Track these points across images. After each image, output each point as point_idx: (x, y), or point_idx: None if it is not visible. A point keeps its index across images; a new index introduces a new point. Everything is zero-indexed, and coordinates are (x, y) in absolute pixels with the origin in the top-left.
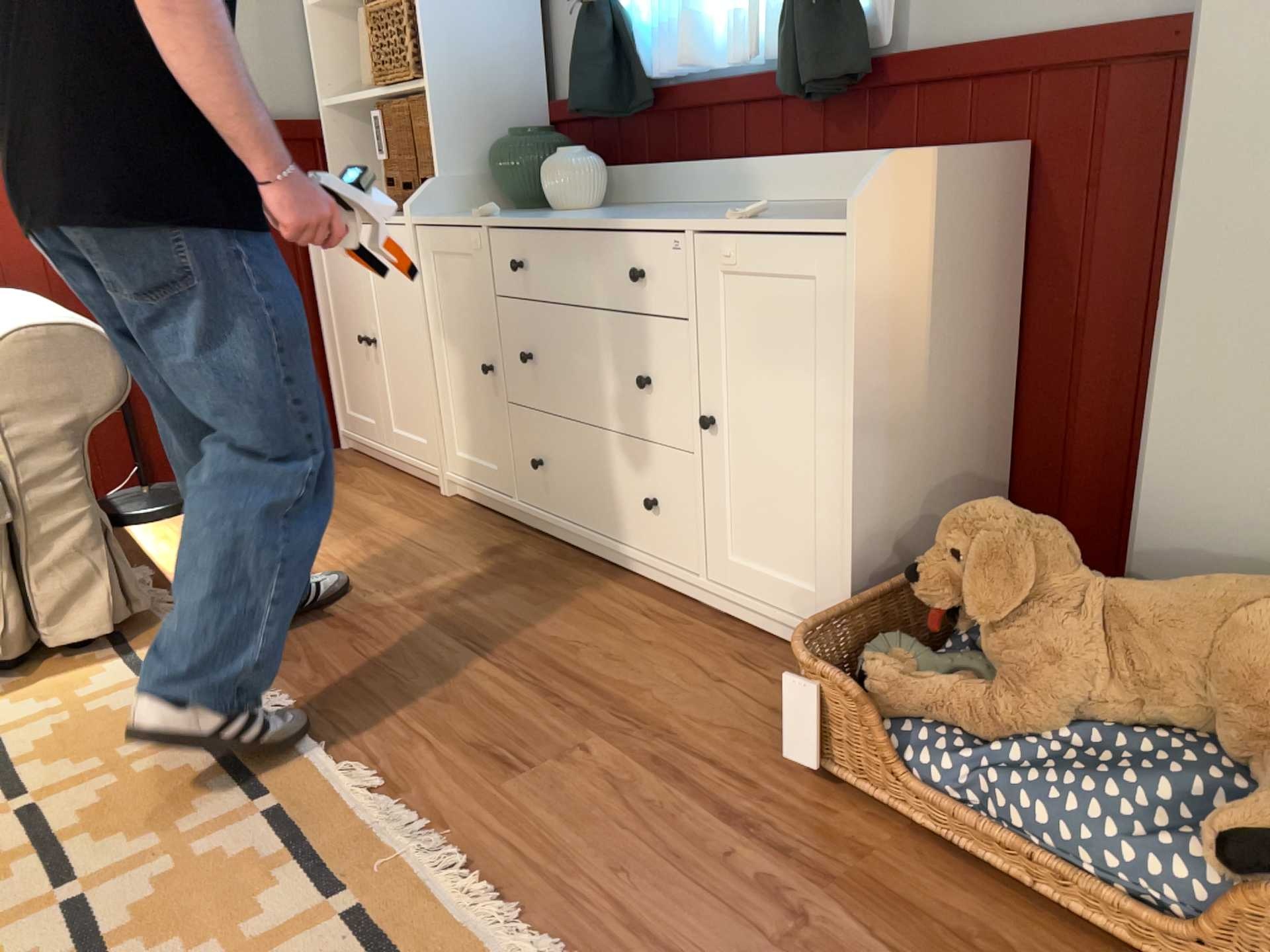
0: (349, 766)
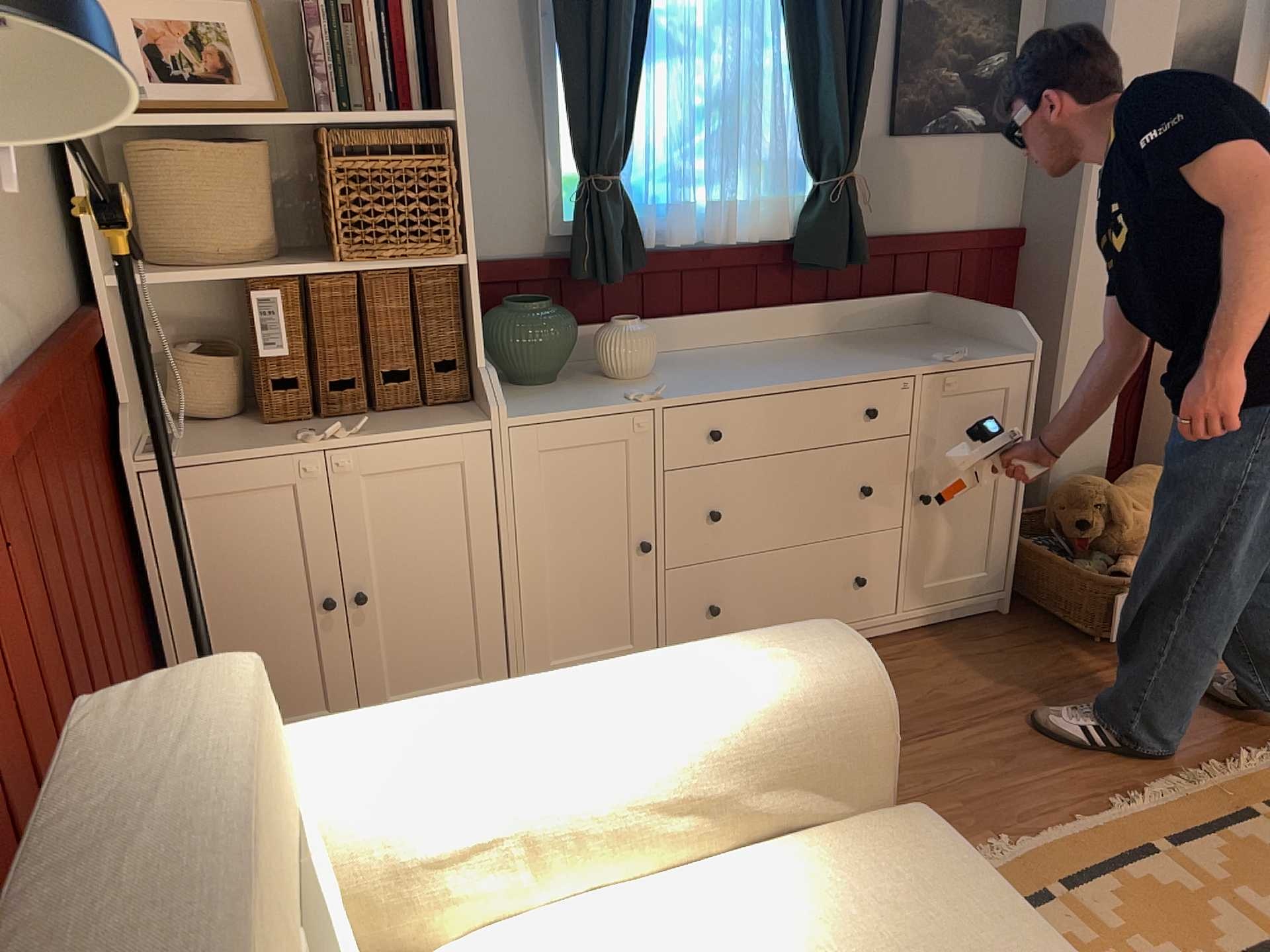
0: (1106, 808)
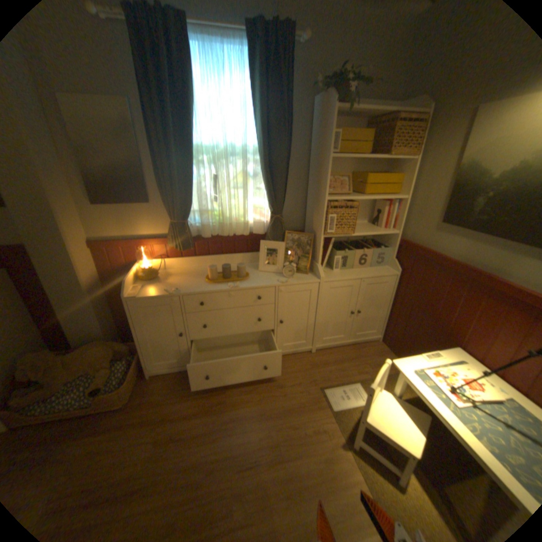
0: None
